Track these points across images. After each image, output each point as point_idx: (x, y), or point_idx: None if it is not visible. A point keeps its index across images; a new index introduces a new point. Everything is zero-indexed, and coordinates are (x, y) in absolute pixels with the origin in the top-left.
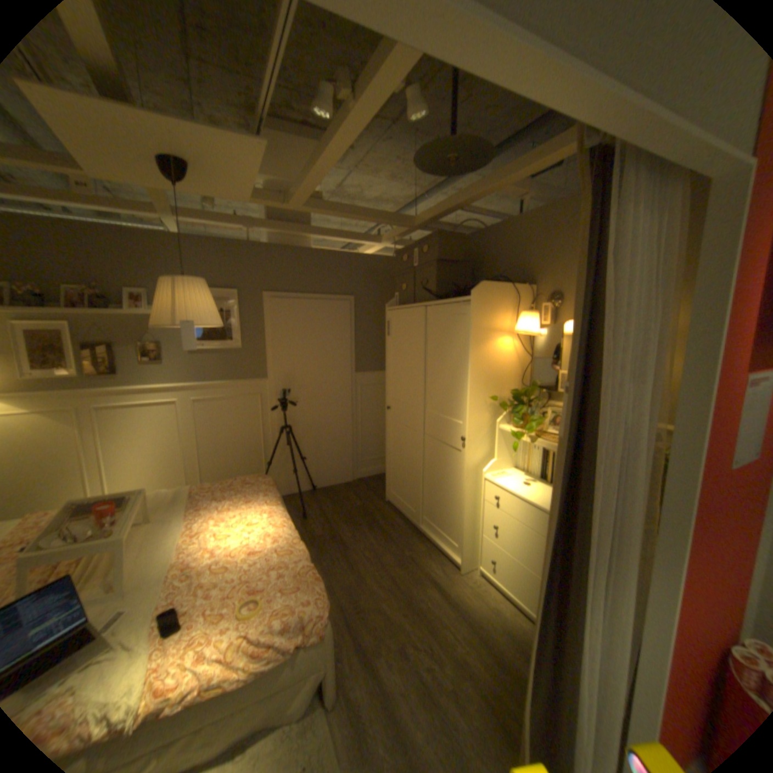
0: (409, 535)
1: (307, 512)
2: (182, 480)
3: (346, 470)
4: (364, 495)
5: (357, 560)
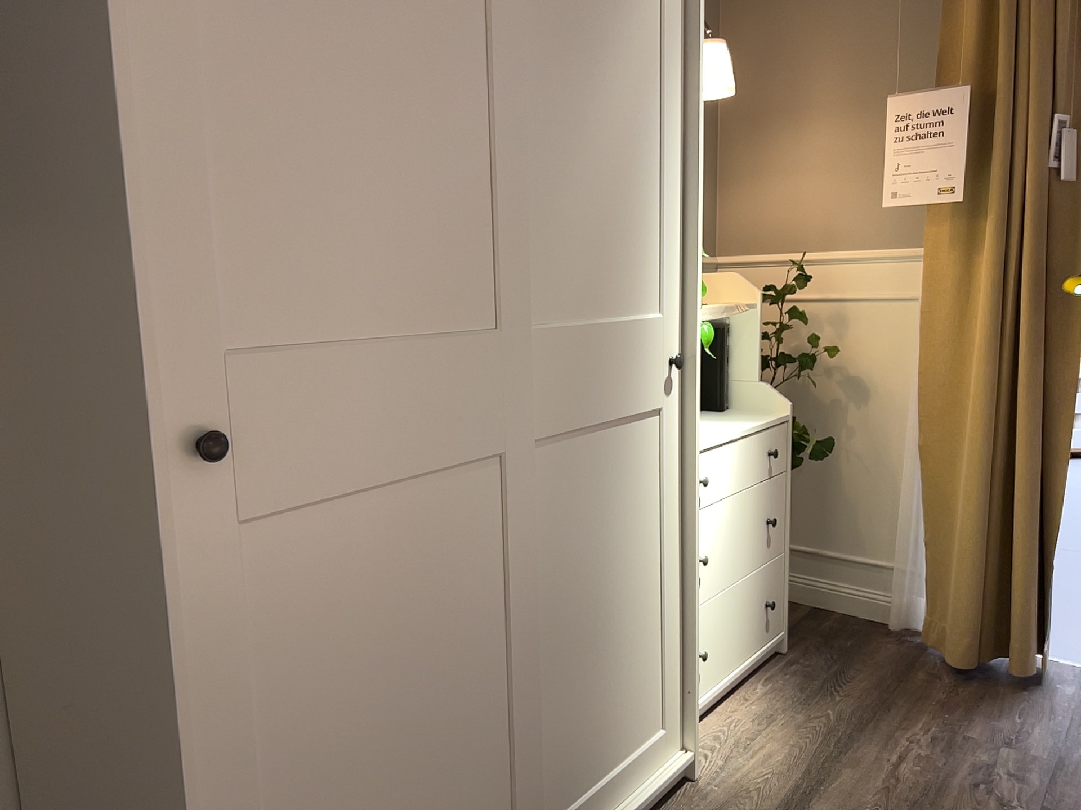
0: None
1: None
2: None
3: None
4: None
5: None
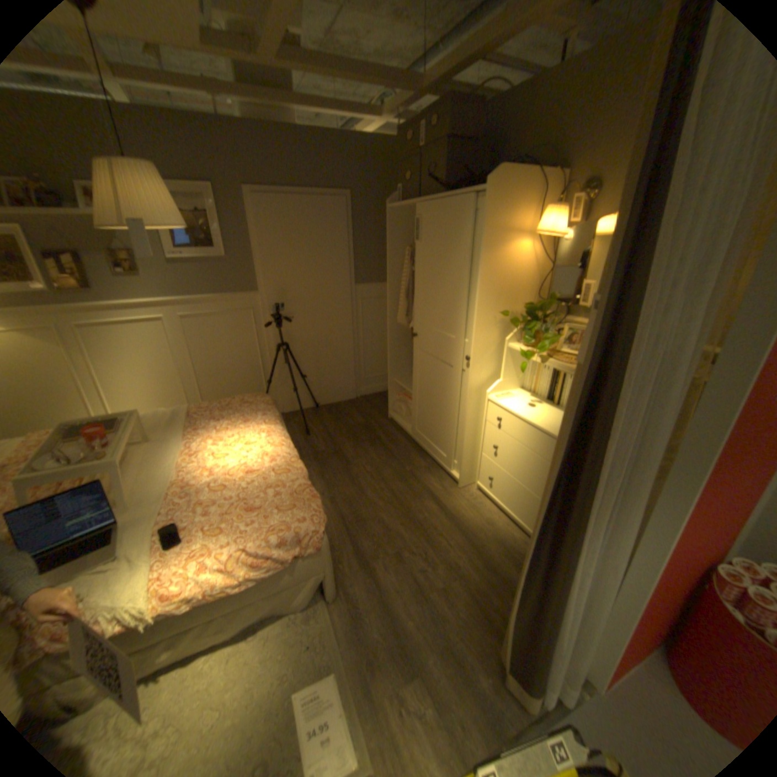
0: (410, 451)
1: (311, 429)
2: (183, 398)
3: (349, 388)
4: (367, 412)
5: (359, 473)
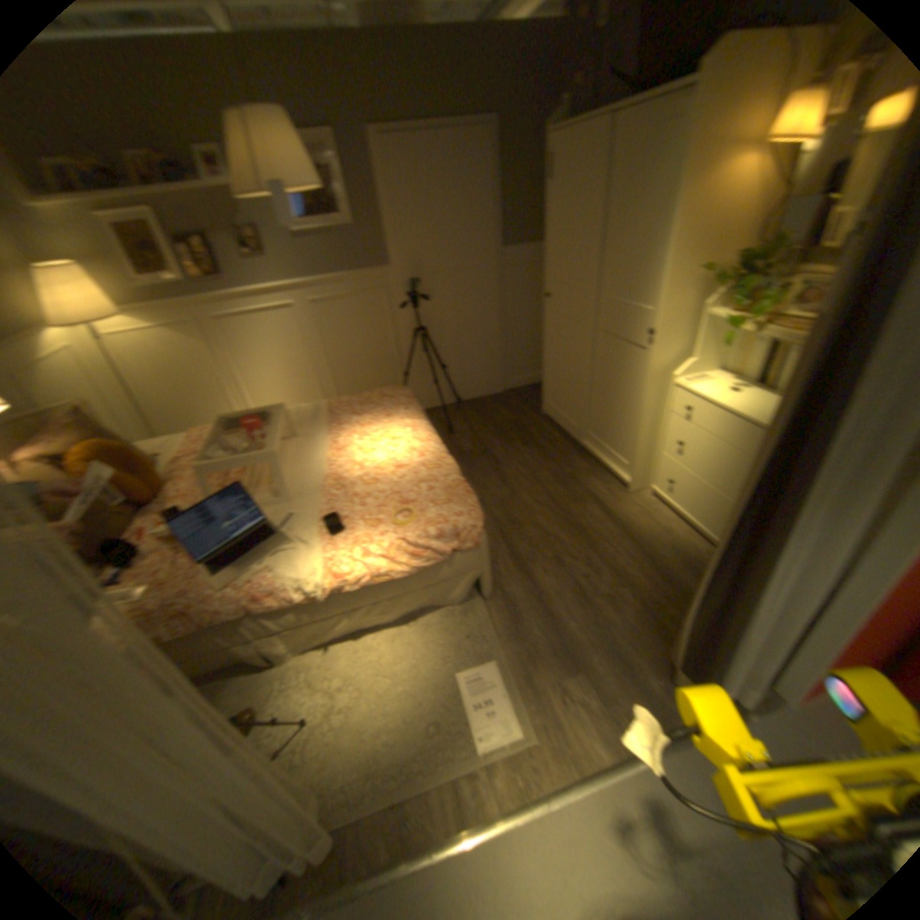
0: (567, 451)
1: (451, 427)
2: (316, 394)
3: (492, 380)
4: (514, 408)
5: (509, 475)
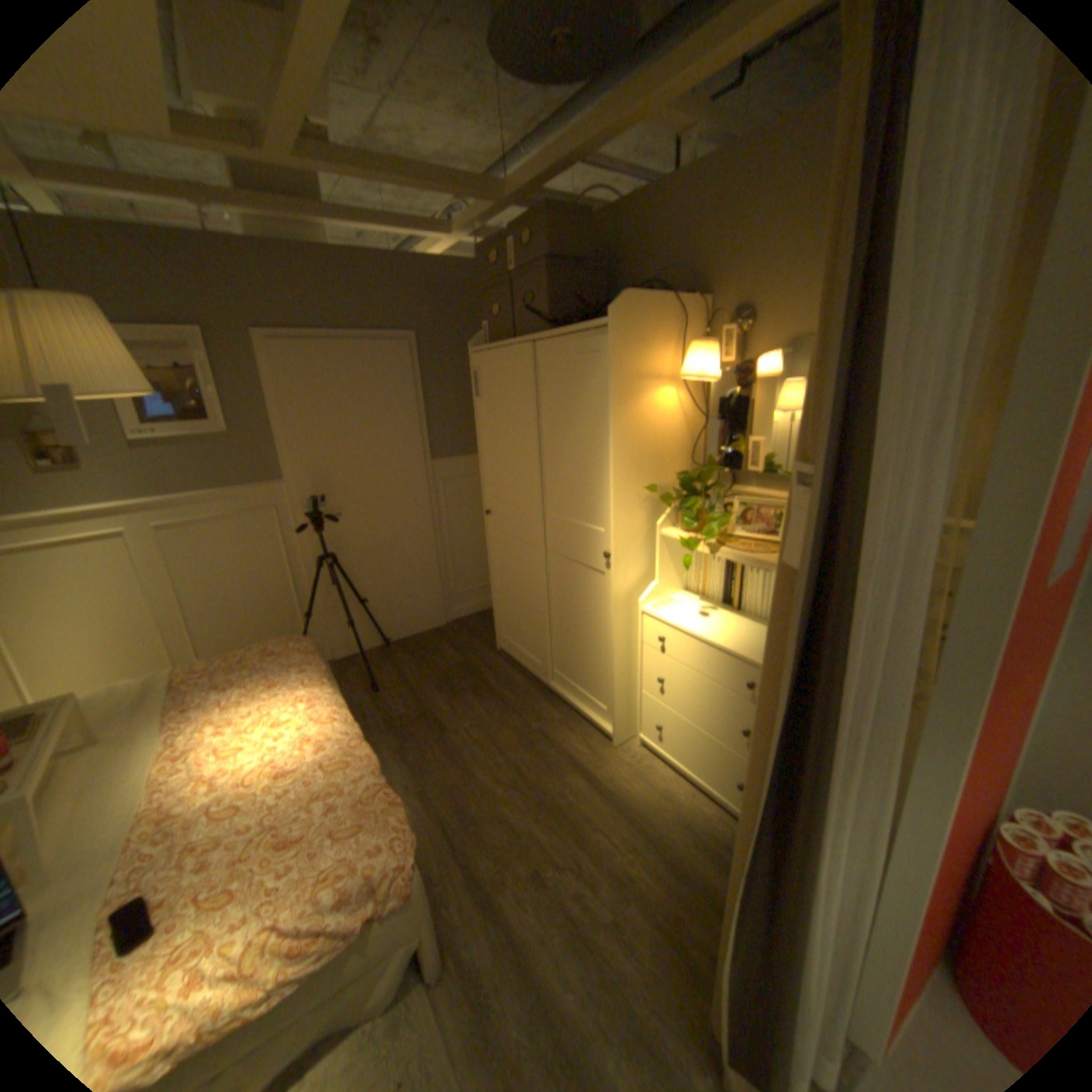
0: (535, 698)
1: (380, 681)
2: (164, 657)
3: (434, 610)
4: (465, 644)
5: (462, 745)
